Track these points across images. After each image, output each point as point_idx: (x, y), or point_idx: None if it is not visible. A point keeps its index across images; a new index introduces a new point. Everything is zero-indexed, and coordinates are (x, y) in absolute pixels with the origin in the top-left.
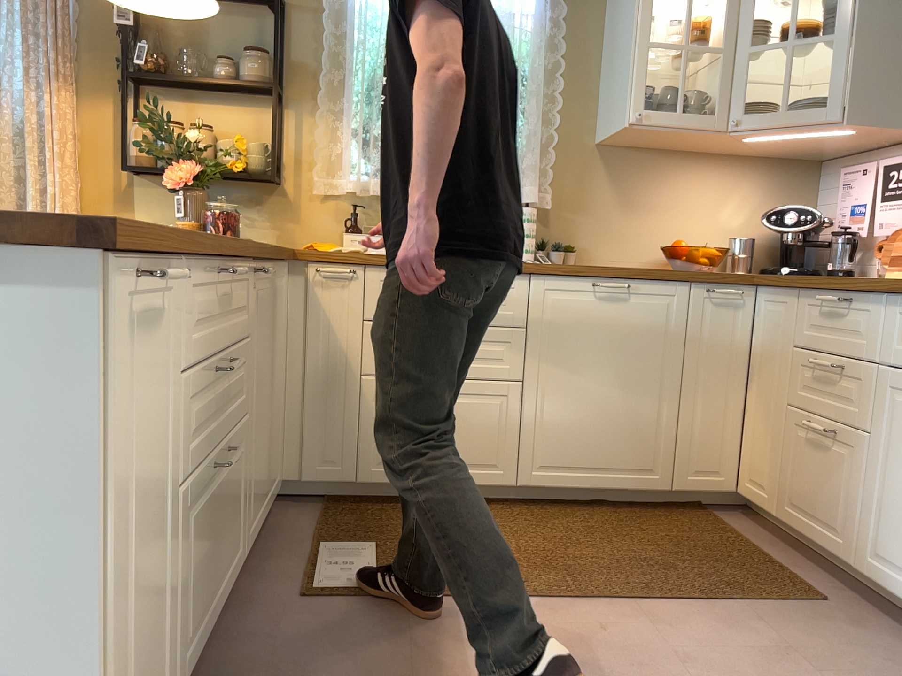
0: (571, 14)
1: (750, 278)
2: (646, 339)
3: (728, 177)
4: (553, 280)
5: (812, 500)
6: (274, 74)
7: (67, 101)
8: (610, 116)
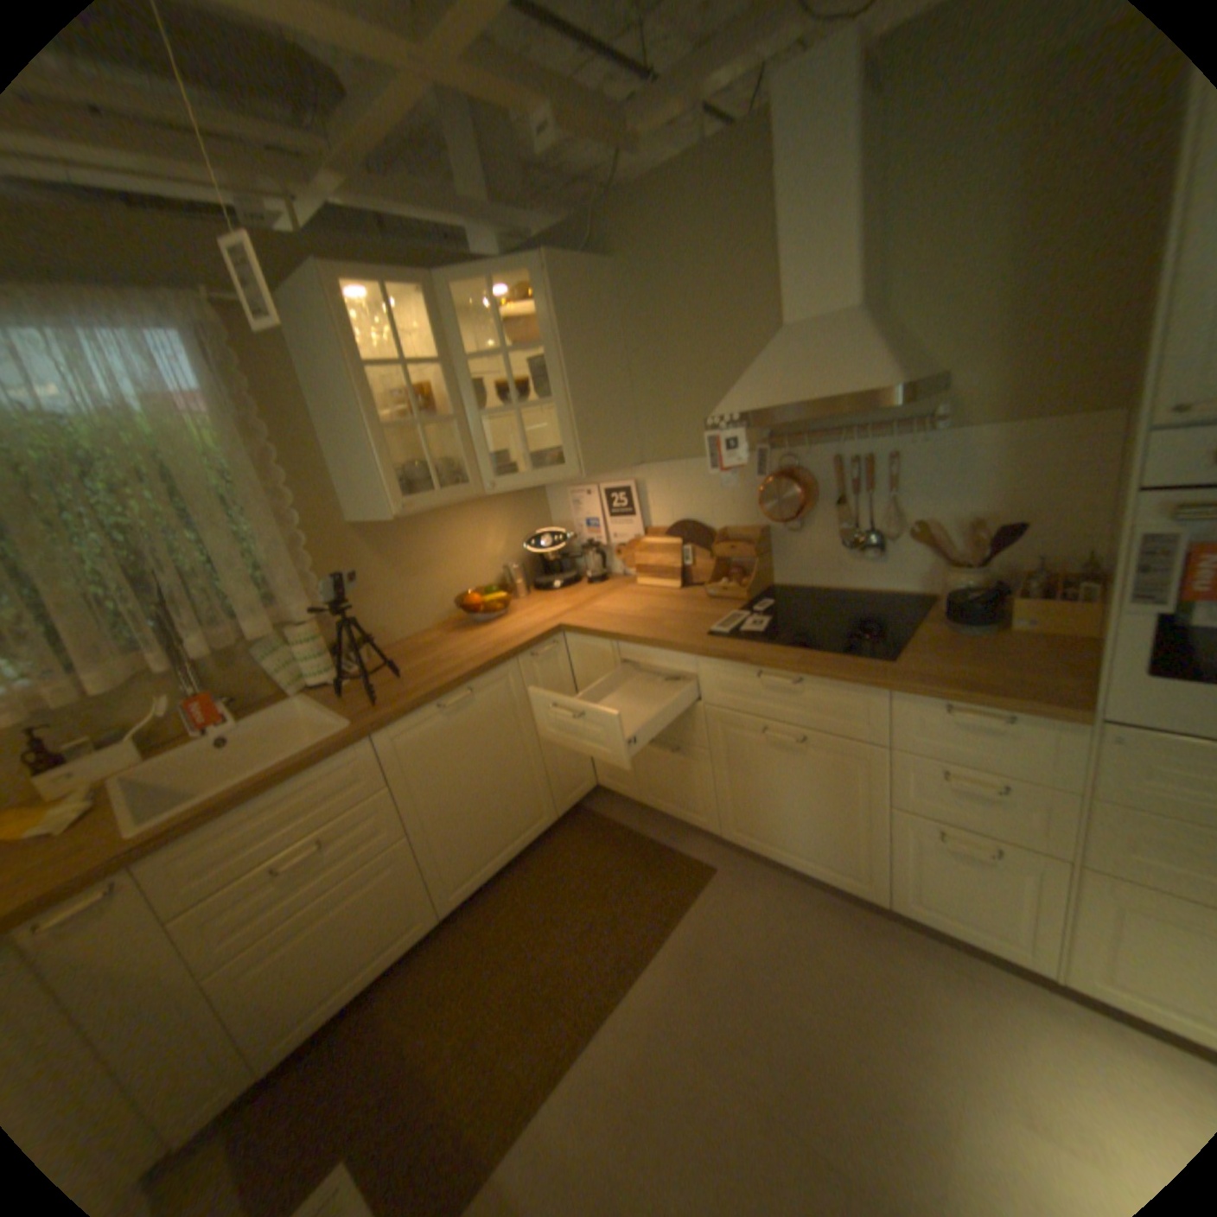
0: (249, 385)
1: (557, 630)
2: (499, 725)
3: (478, 514)
4: (395, 729)
5: (670, 793)
6: None
7: None
8: (354, 500)
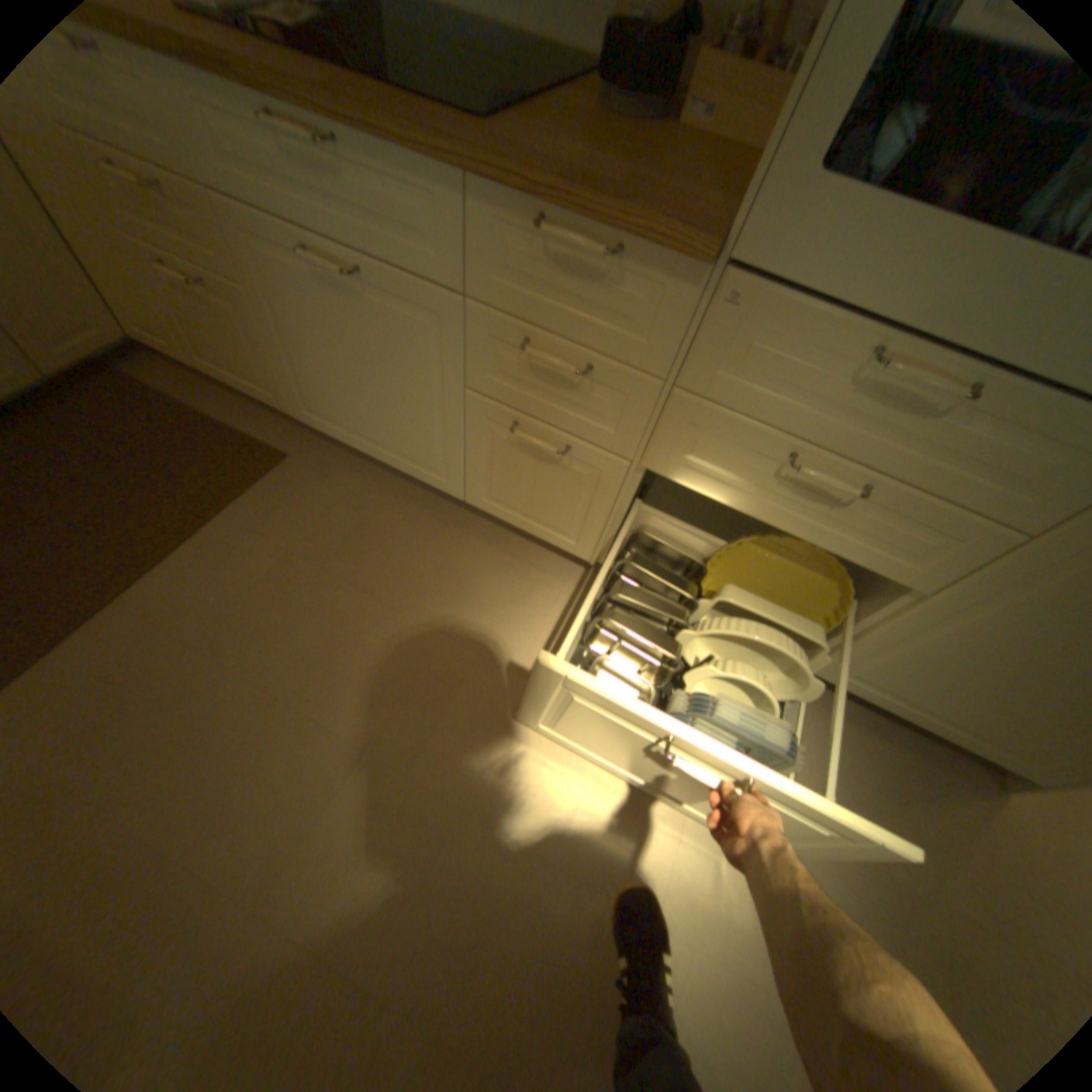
0: None
1: None
2: None
3: None
4: None
5: (217, 352)
6: None
7: None
8: None
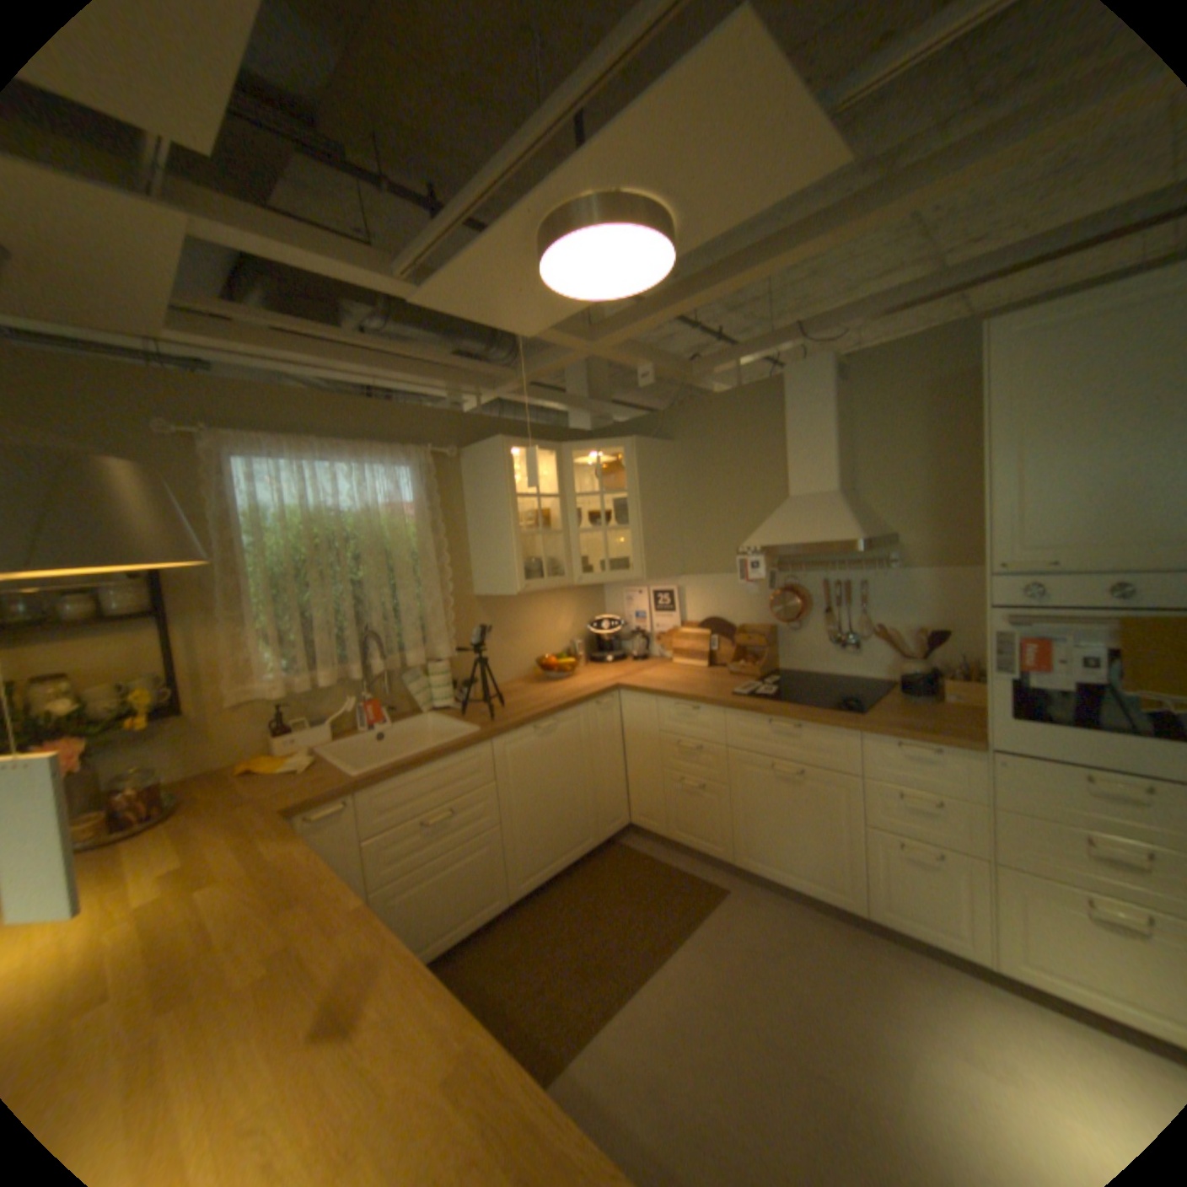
0: (436, 501)
1: (615, 688)
2: (569, 753)
3: (556, 600)
4: (506, 739)
5: (693, 827)
6: (138, 596)
7: None
8: (486, 580)
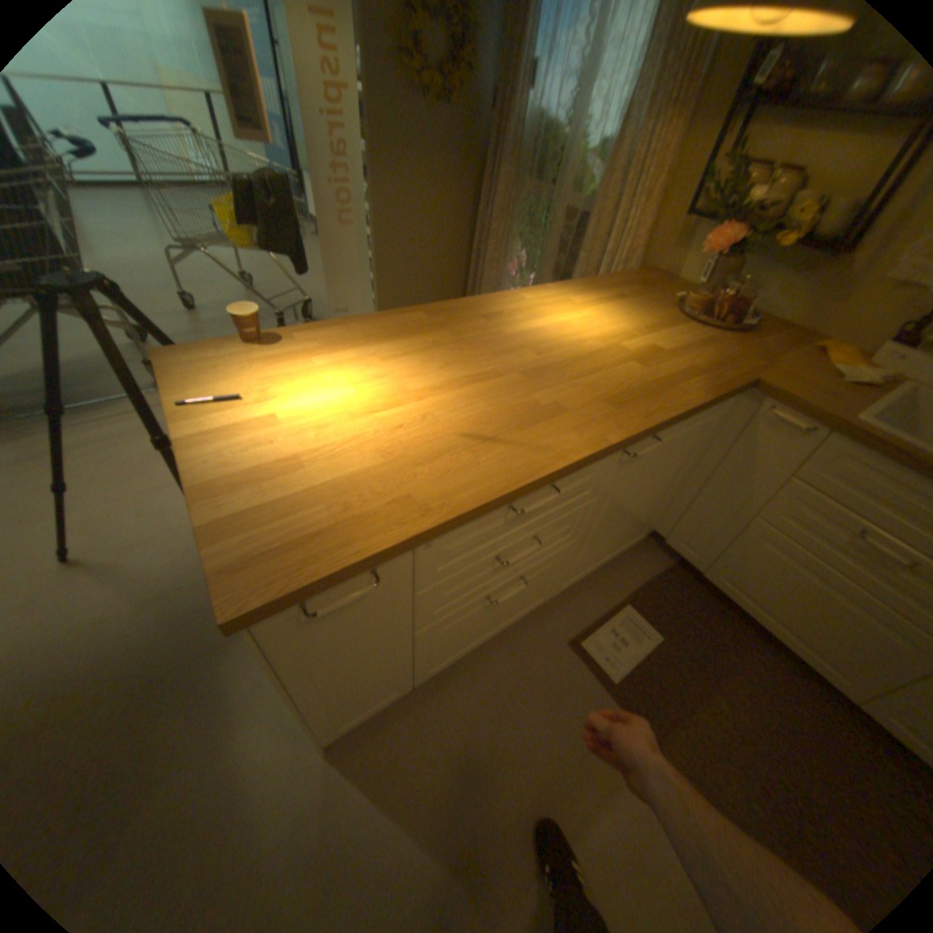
0: None
1: None
2: None
3: None
4: None
5: None
6: None
7: (672, 128)
8: None
